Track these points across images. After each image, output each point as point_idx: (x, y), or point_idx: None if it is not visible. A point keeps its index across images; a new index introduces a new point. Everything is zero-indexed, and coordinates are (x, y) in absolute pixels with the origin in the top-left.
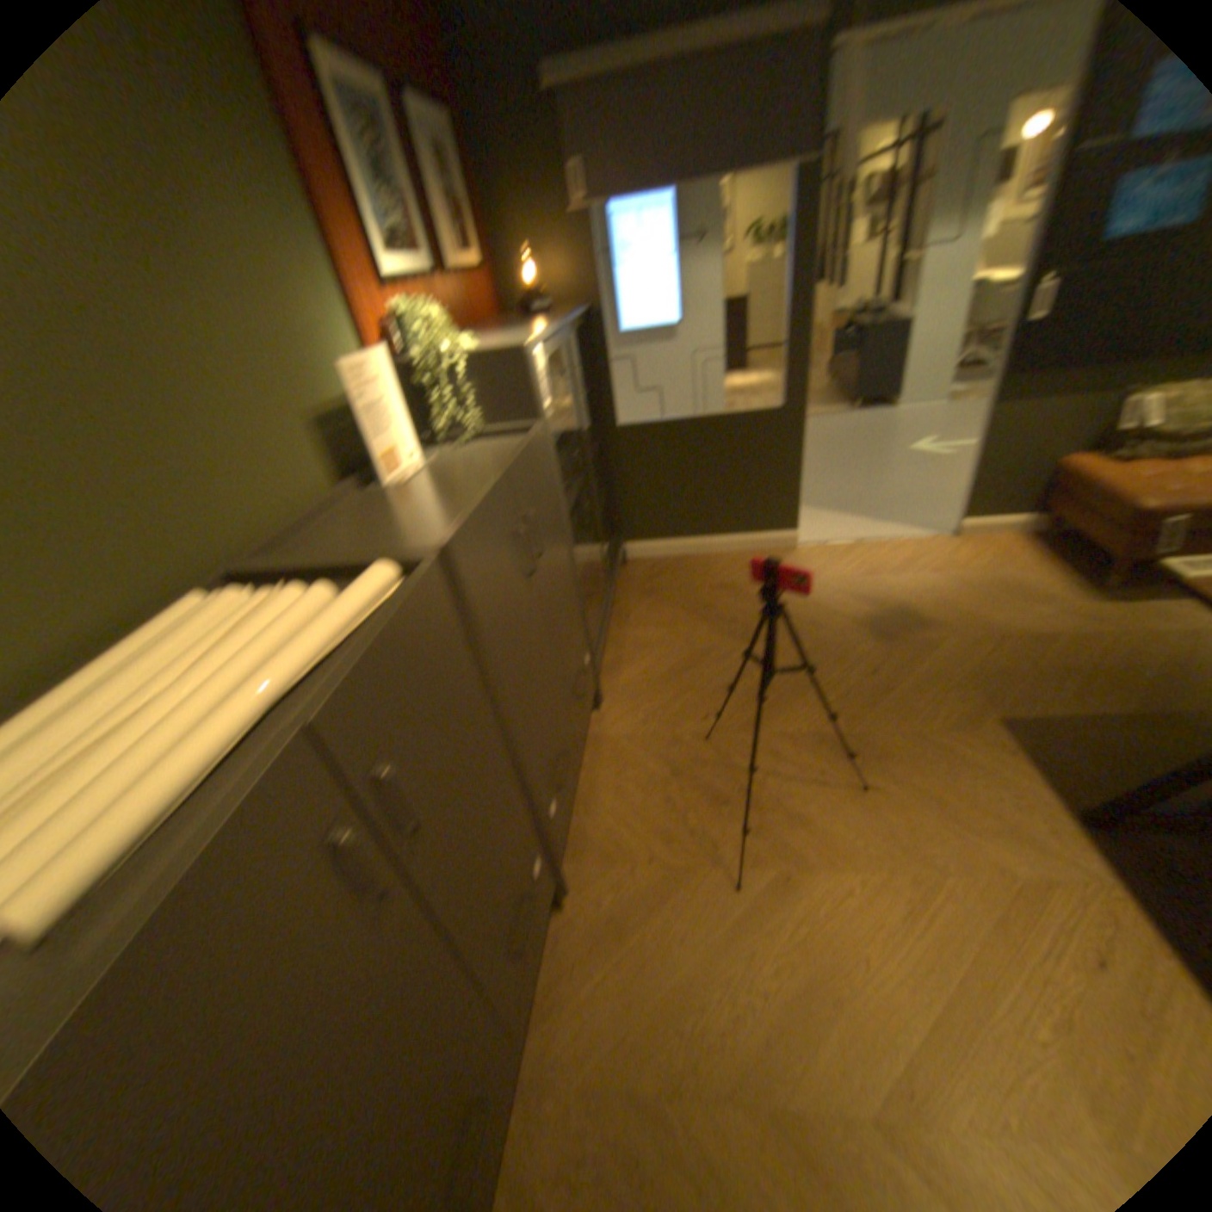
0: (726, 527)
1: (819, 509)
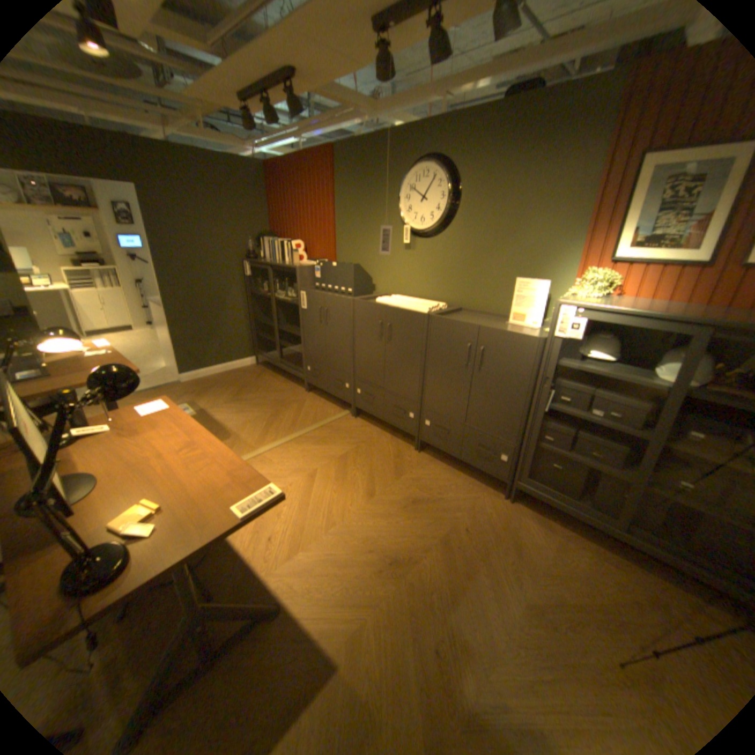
0: None
1: None
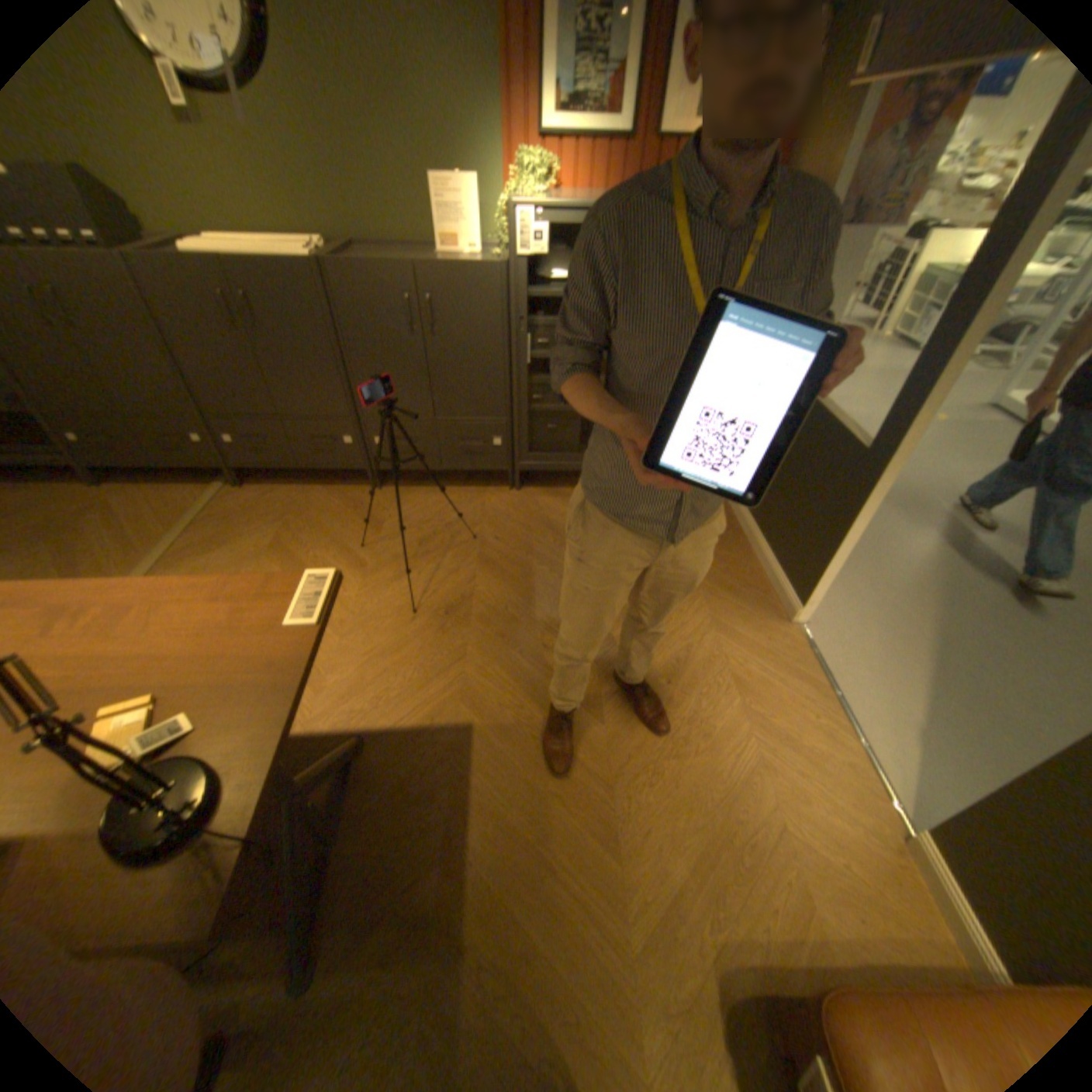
0: (772, 537)
1: (934, 666)
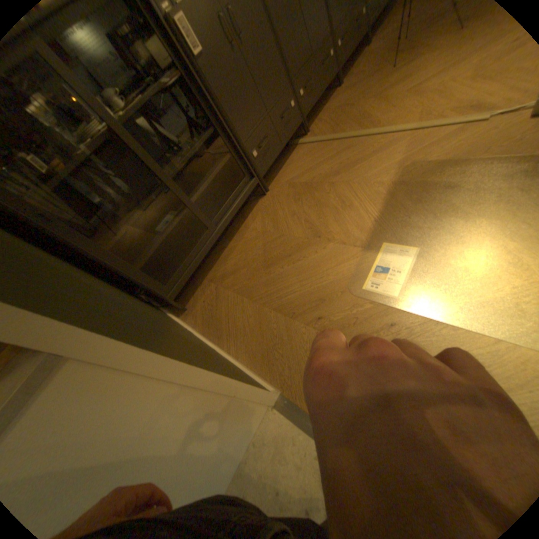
0: None
1: None
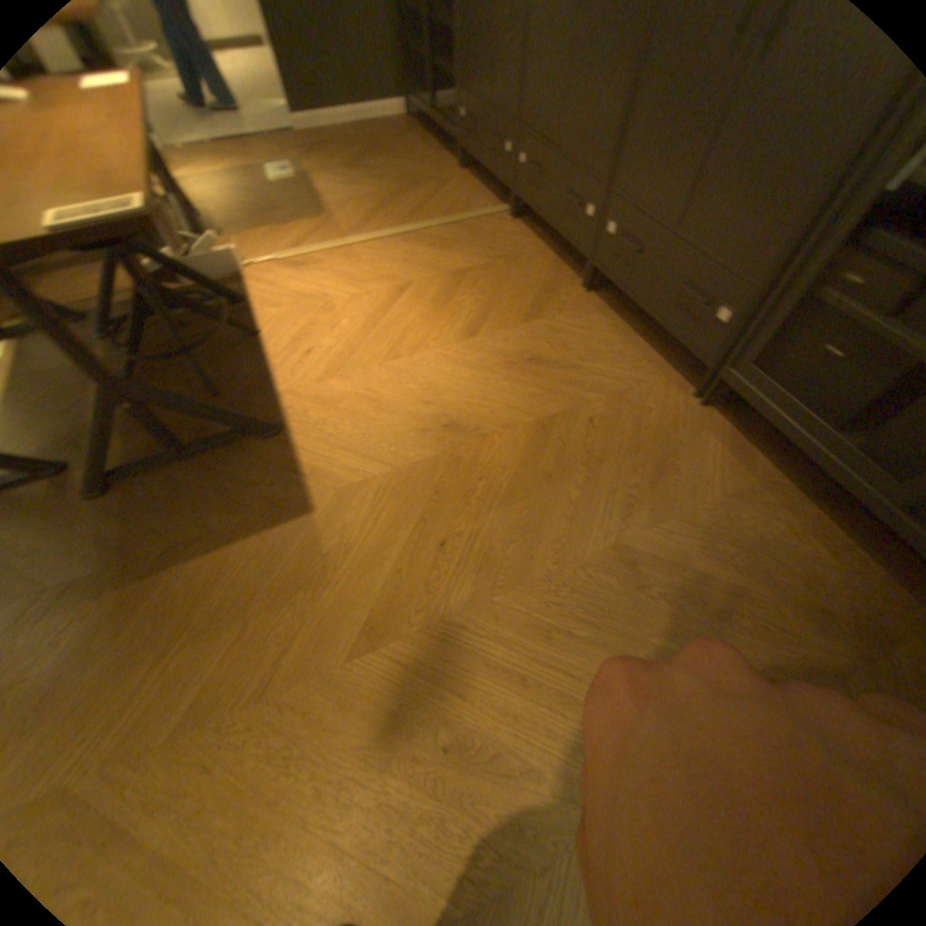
0: None
1: None
